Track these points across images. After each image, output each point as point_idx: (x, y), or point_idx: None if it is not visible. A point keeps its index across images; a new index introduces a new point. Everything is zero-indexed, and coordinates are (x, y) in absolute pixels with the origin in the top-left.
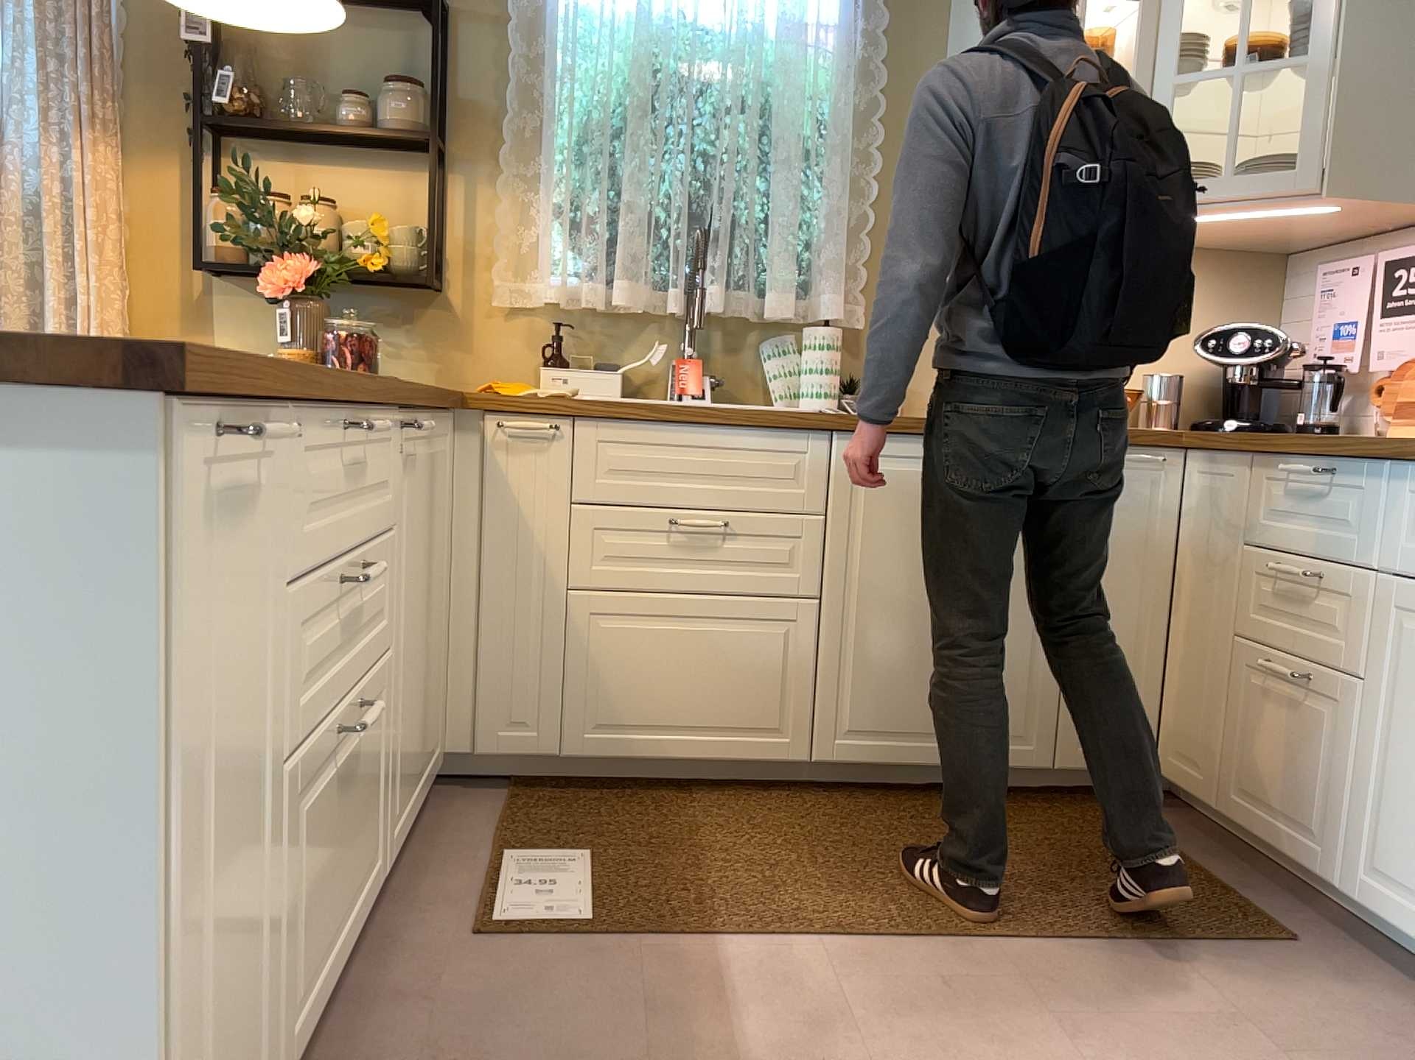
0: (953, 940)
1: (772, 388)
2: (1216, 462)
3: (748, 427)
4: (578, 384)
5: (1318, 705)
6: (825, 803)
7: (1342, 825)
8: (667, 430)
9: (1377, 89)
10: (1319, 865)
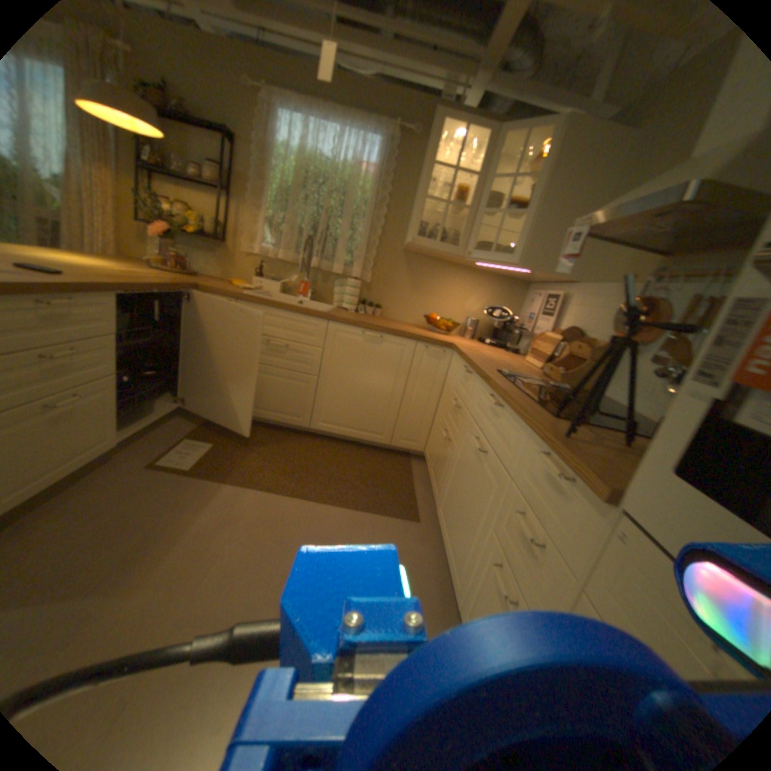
0: (304, 499)
1: (334, 299)
2: (456, 357)
3: (299, 314)
4: (266, 285)
5: (449, 449)
6: (311, 442)
7: (442, 490)
8: (271, 310)
9: (549, 229)
10: (436, 500)
